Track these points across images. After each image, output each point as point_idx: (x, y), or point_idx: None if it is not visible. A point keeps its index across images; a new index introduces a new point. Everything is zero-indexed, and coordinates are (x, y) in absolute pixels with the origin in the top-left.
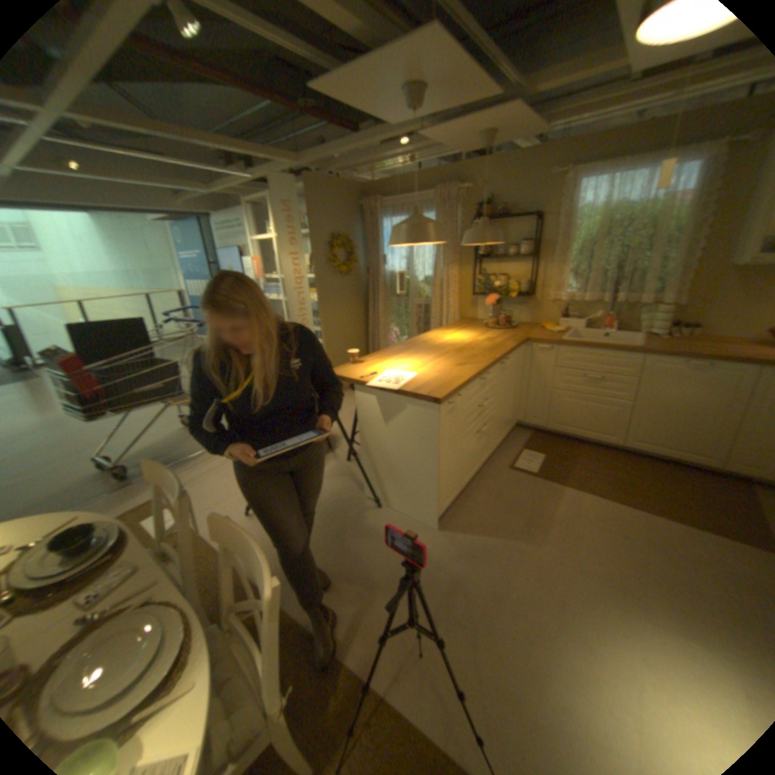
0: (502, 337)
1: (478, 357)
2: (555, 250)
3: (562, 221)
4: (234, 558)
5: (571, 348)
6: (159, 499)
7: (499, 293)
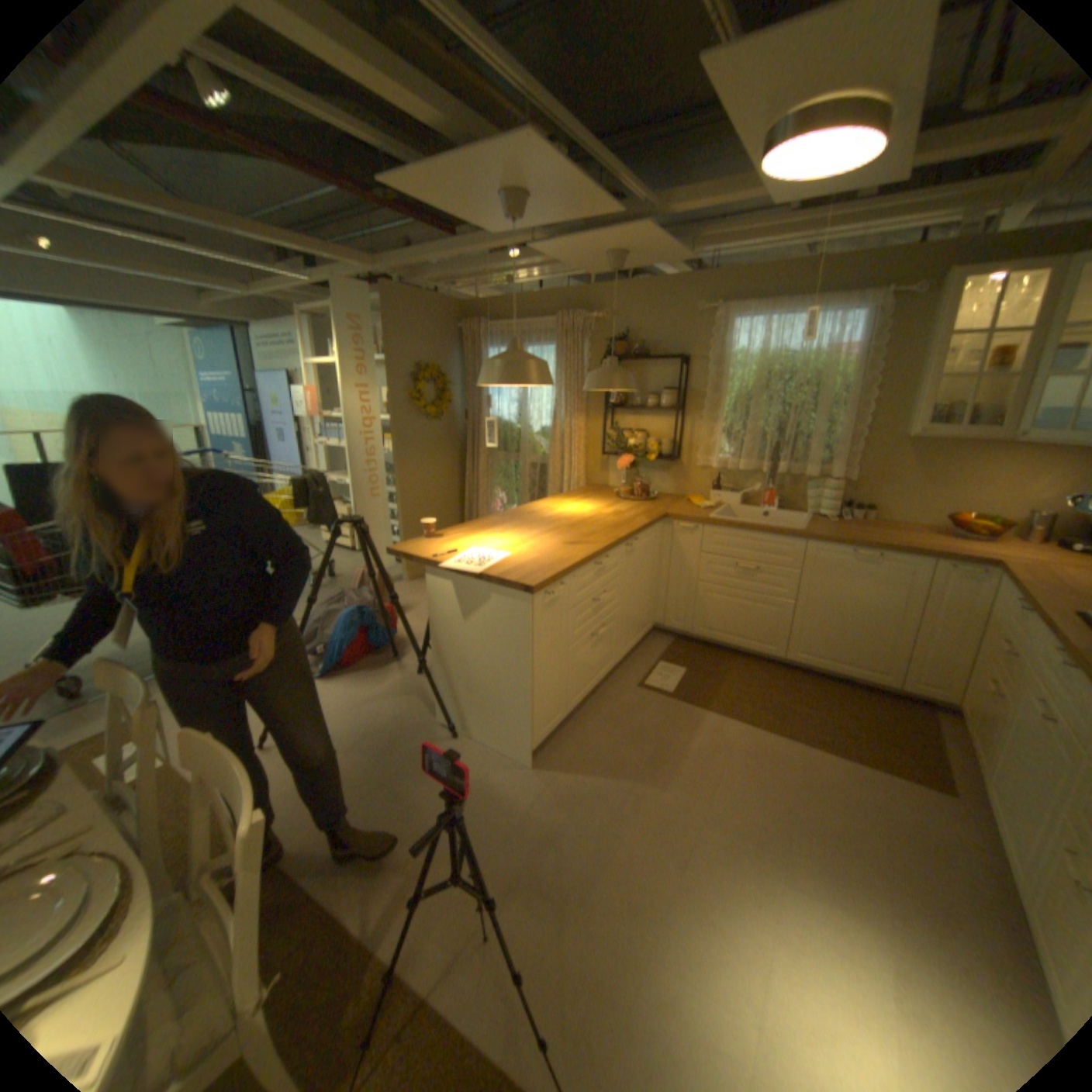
0: (635, 512)
1: (598, 536)
2: (705, 404)
3: (713, 369)
4: (216, 793)
5: (721, 529)
6: (120, 716)
7: (635, 454)
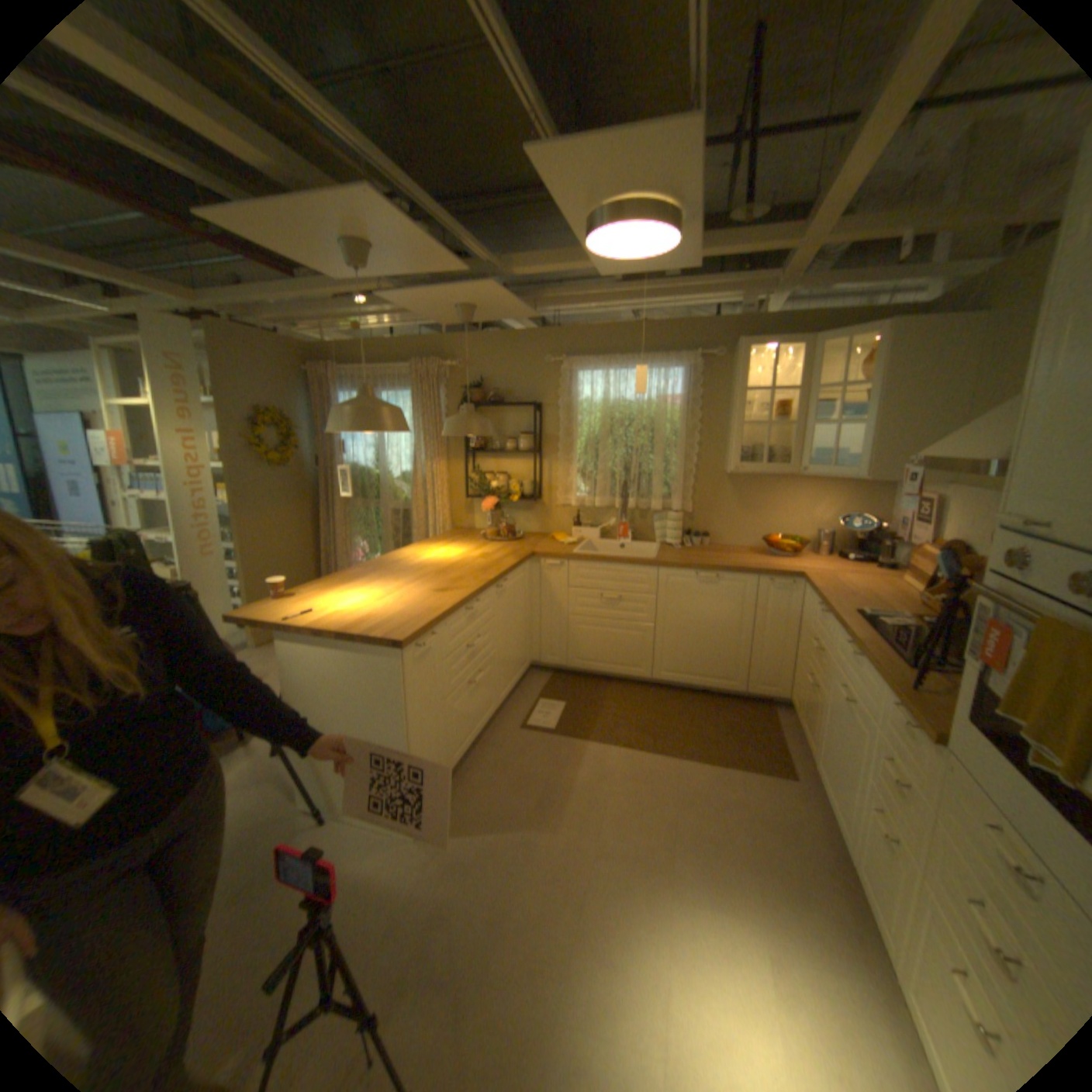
0: (503, 553)
1: (467, 580)
2: (559, 448)
3: (563, 416)
4: None
5: (584, 564)
6: None
7: (499, 496)
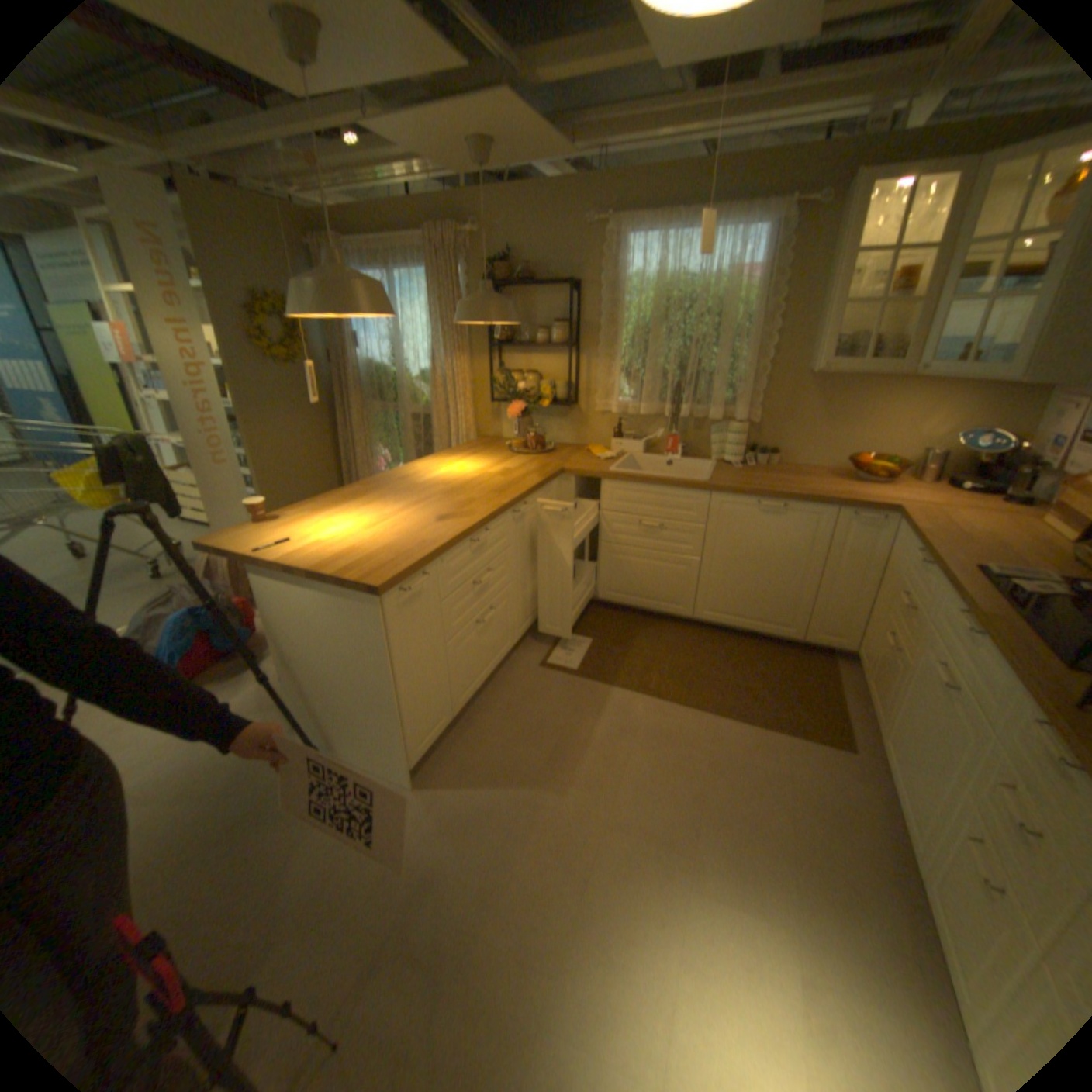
0: (527, 469)
1: (478, 504)
2: (601, 339)
3: (607, 296)
4: None
5: (621, 484)
6: None
7: (527, 400)
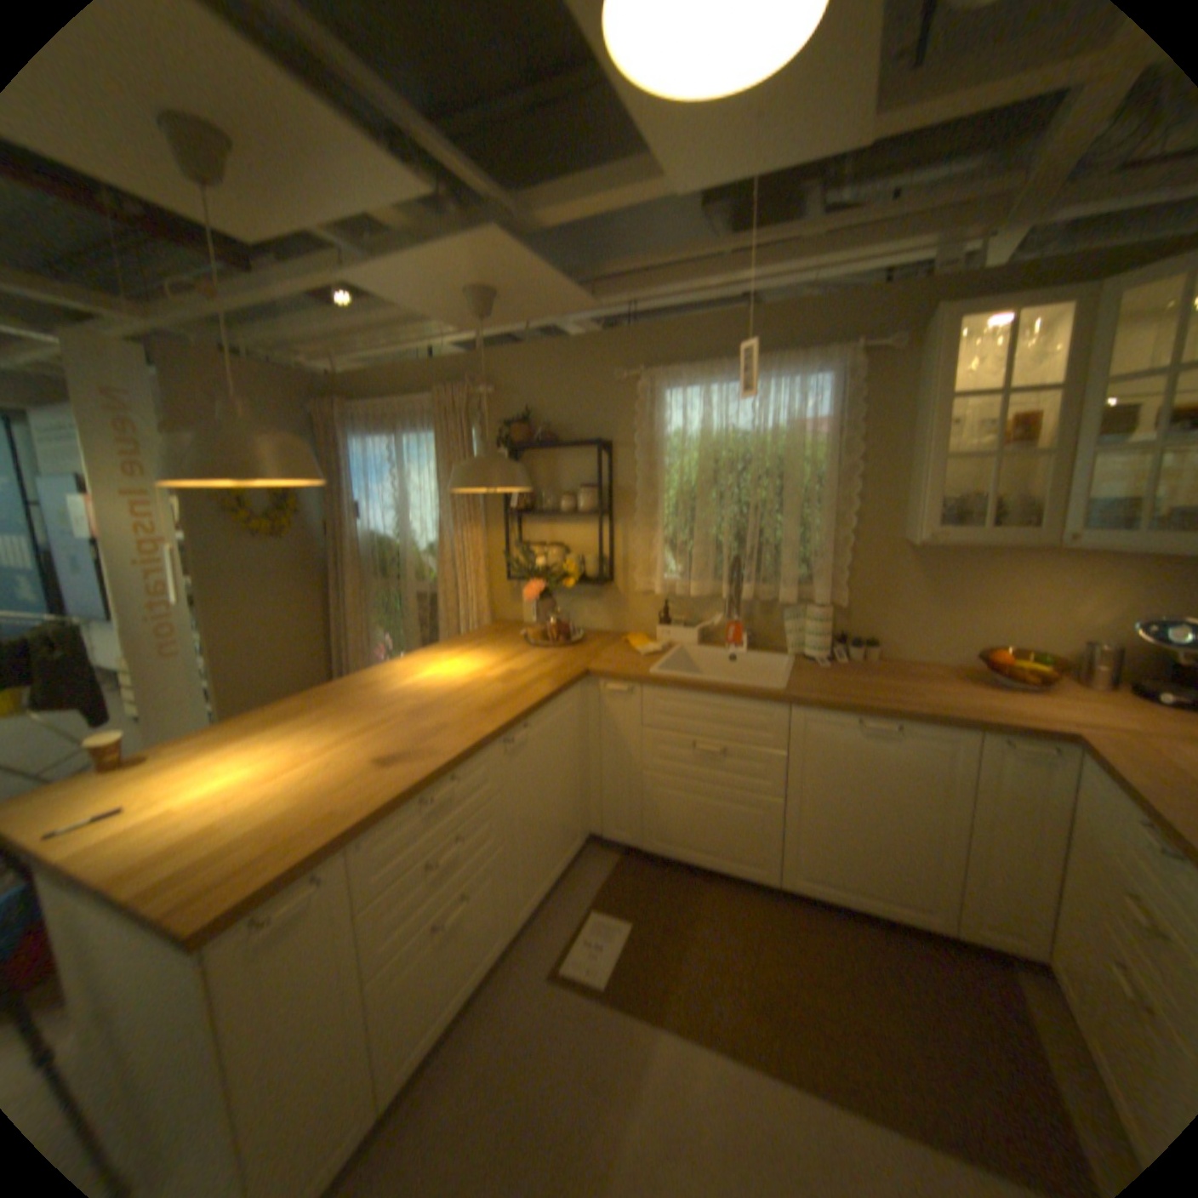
0: (540, 672)
1: (449, 735)
2: (638, 507)
3: (642, 459)
4: None
5: (667, 693)
6: None
7: (548, 580)
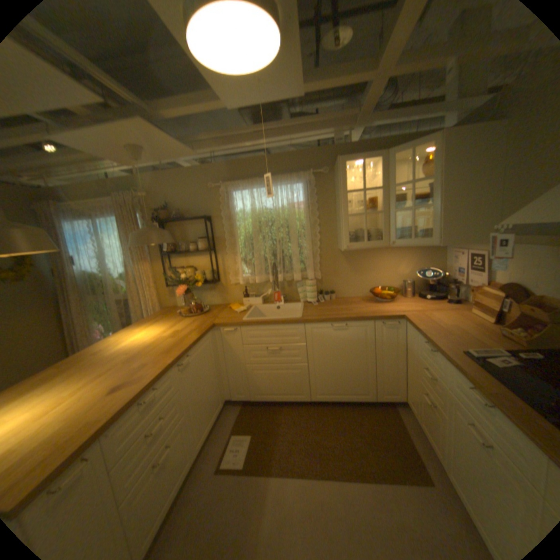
0: (190, 328)
1: (148, 368)
2: (227, 245)
3: (226, 223)
4: None
5: (252, 327)
6: None
7: (188, 284)
